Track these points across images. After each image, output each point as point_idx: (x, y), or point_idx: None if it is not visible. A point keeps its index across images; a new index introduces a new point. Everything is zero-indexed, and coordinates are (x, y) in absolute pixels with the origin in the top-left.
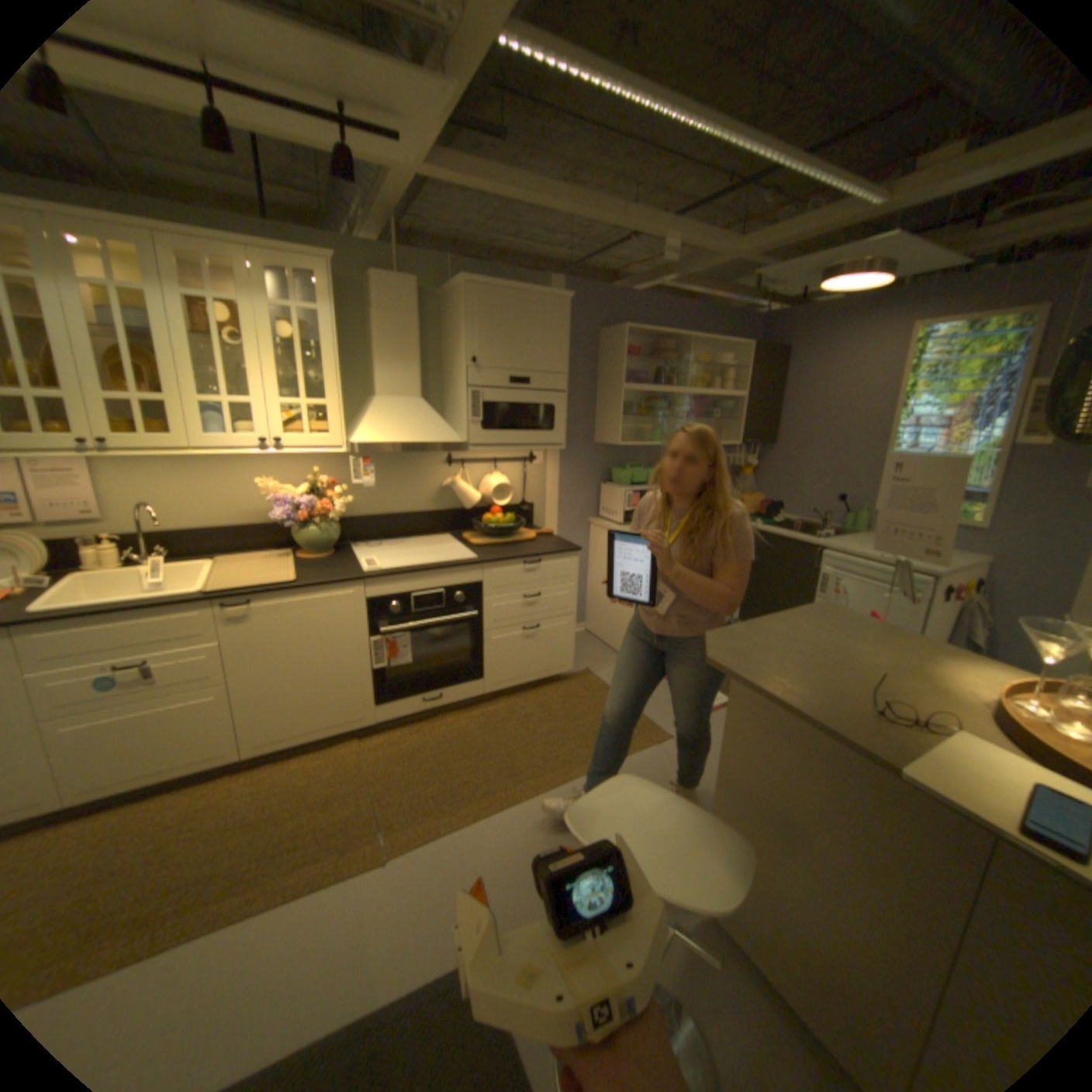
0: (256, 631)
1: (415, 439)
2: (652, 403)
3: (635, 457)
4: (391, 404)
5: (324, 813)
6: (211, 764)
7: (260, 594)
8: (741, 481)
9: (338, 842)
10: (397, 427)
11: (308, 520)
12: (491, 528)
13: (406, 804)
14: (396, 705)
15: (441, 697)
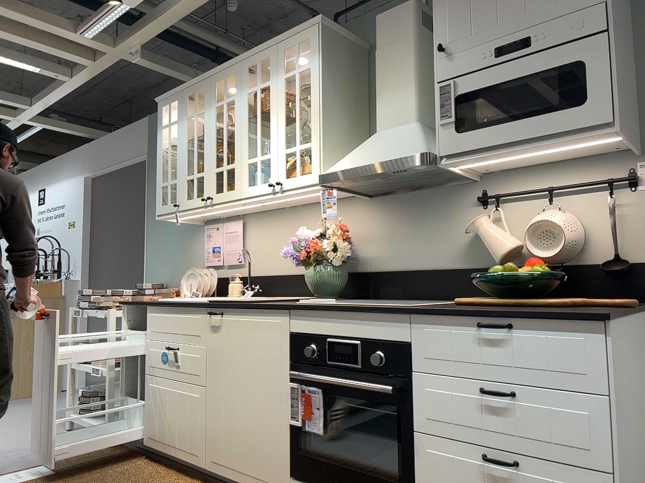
0: (222, 343)
1: (373, 160)
2: None
3: None
4: (381, 135)
5: None
6: (192, 459)
7: (226, 307)
8: None
9: None
10: (367, 153)
11: (307, 259)
12: (494, 282)
13: None
14: None
15: None
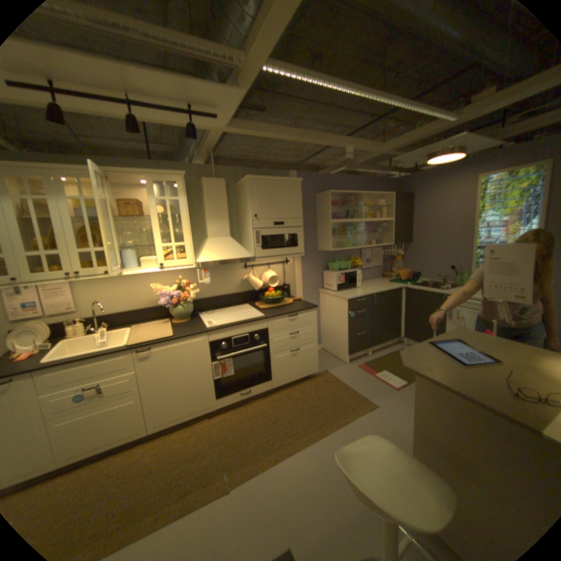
0: (154, 364)
1: (229, 257)
2: (345, 228)
3: (339, 256)
4: (216, 241)
5: (193, 463)
6: (132, 438)
7: (156, 344)
8: (396, 263)
9: (202, 480)
10: (220, 252)
11: (177, 303)
12: (269, 299)
13: (237, 455)
14: (227, 398)
15: (250, 392)
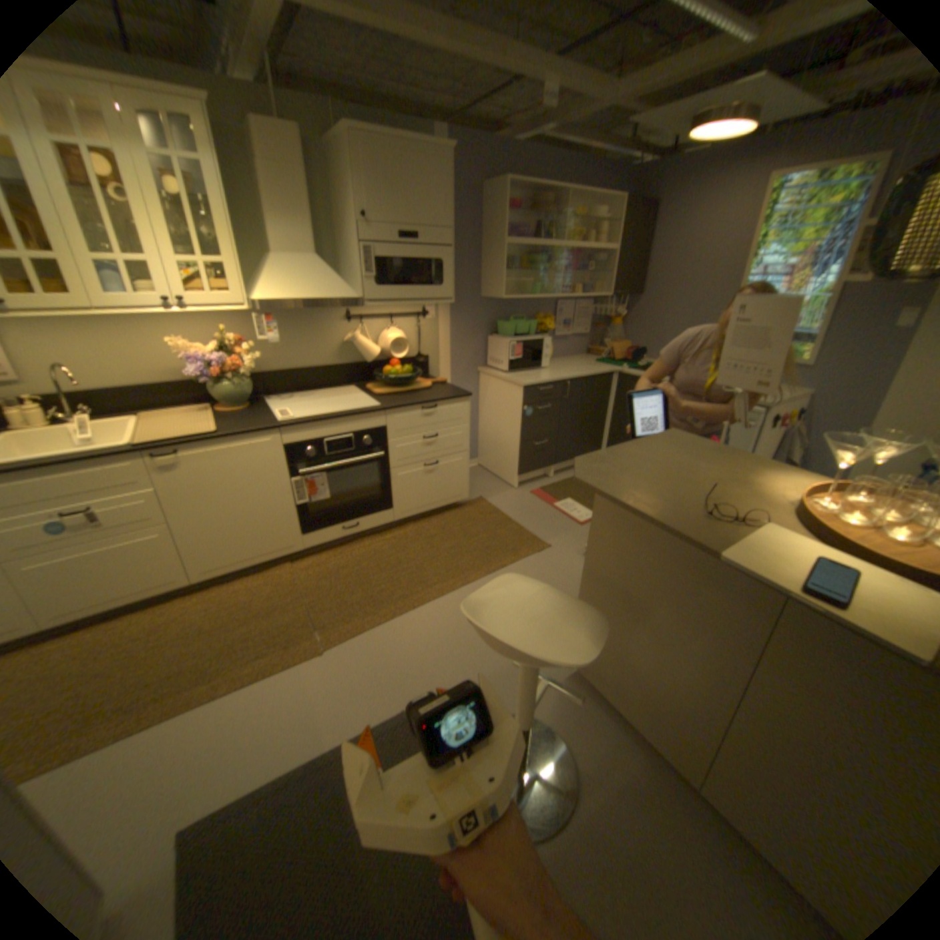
0: (189, 476)
1: (314, 295)
2: (533, 256)
3: (519, 309)
4: (288, 260)
5: (270, 619)
6: (167, 587)
7: (187, 443)
8: (612, 330)
9: (283, 640)
10: (296, 283)
11: (222, 375)
12: (392, 378)
13: (337, 608)
14: (321, 533)
15: (359, 525)
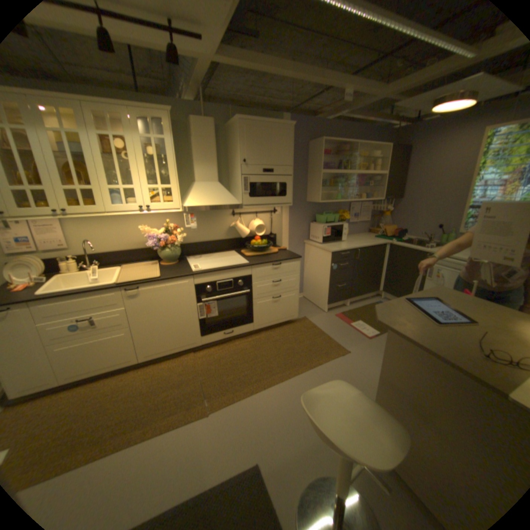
0: (143, 302)
1: (216, 203)
2: (337, 179)
3: (328, 208)
4: (203, 185)
5: (179, 389)
6: (125, 364)
7: (143, 283)
8: (384, 219)
9: (185, 404)
10: (207, 197)
11: (165, 246)
12: (255, 247)
13: (217, 385)
14: (211, 336)
15: (233, 332)
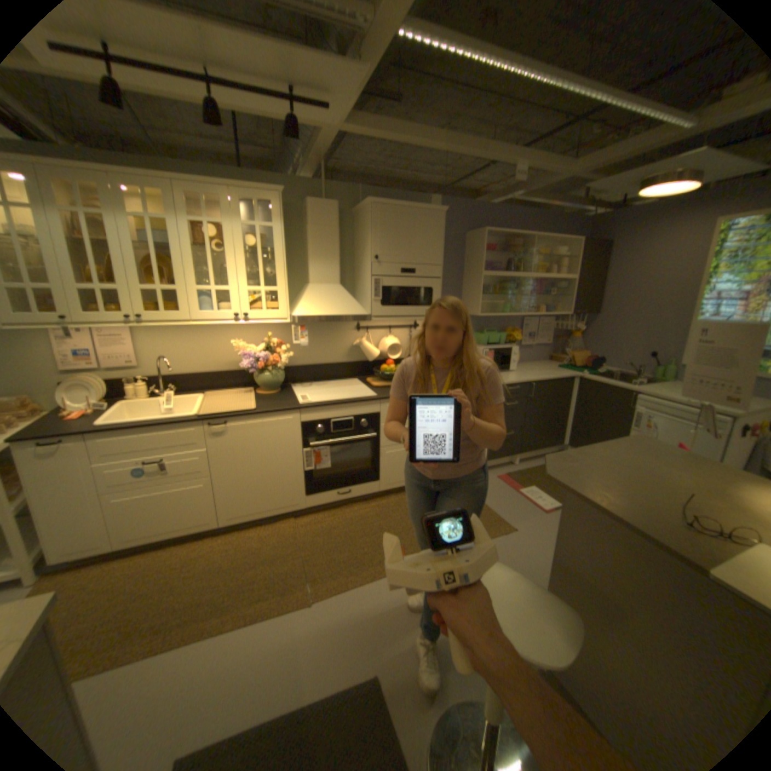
0: (230, 442)
1: (335, 313)
2: (504, 285)
3: (491, 324)
4: (320, 289)
5: (272, 567)
6: (201, 528)
7: (233, 417)
8: (572, 342)
9: (280, 588)
10: (323, 305)
11: (264, 368)
12: (386, 375)
13: (325, 565)
14: (319, 496)
15: (350, 492)
